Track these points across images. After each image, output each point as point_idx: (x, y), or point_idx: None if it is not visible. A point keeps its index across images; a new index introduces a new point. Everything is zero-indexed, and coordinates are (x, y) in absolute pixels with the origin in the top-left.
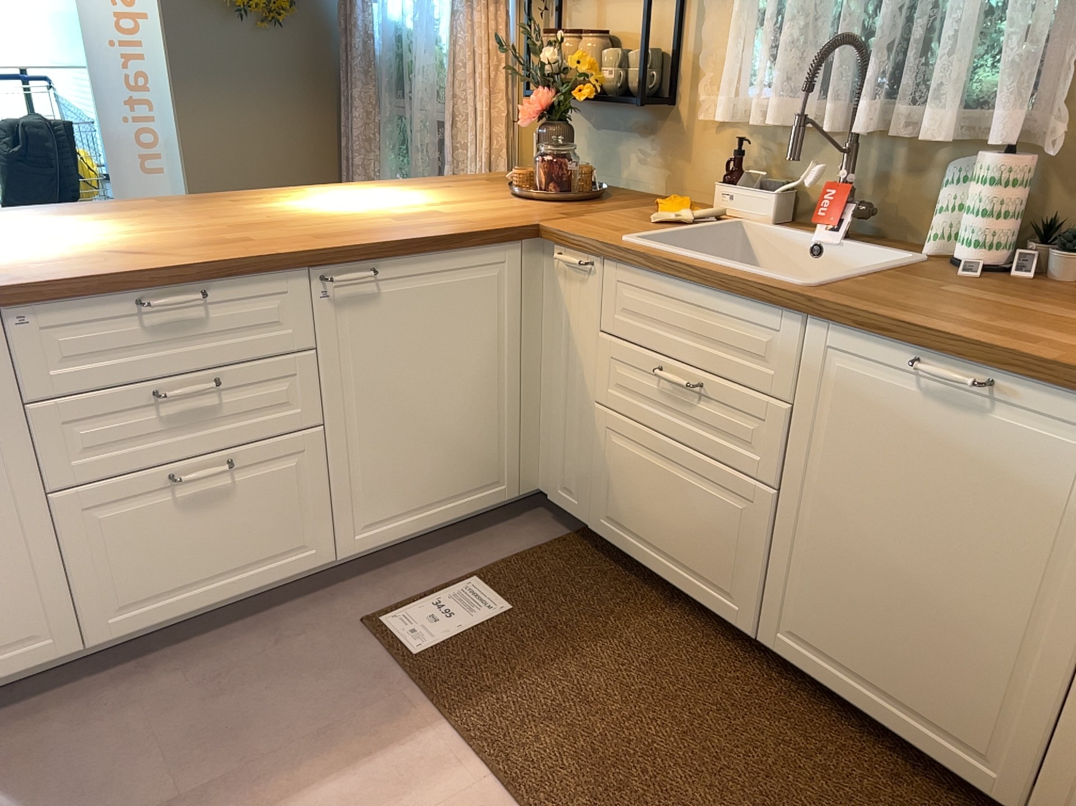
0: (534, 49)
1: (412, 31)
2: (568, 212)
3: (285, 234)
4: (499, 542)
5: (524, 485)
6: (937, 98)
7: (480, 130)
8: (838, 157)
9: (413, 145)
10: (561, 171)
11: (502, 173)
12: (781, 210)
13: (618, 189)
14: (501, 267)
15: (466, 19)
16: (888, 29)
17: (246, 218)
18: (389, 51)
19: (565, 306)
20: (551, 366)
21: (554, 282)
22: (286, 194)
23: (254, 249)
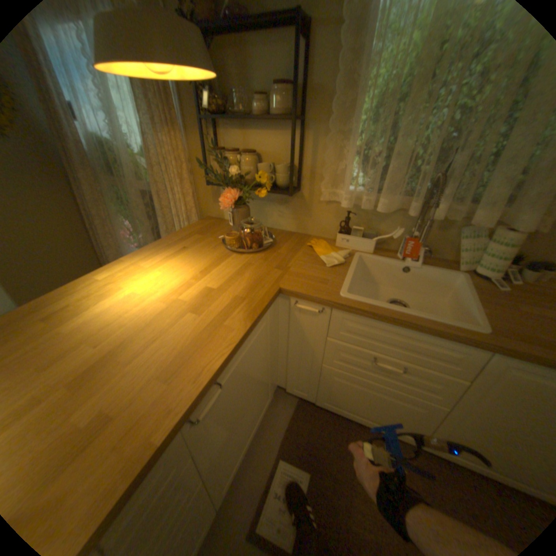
0: (220, 163)
1: (107, 138)
2: (278, 265)
3: (129, 383)
4: (274, 424)
5: (274, 390)
6: (486, 202)
7: (176, 199)
8: (403, 219)
9: (129, 204)
10: (259, 236)
11: (198, 222)
12: (376, 245)
13: (271, 229)
14: (267, 319)
15: (152, 135)
16: (446, 160)
17: (71, 355)
18: (94, 149)
19: (300, 324)
20: (287, 344)
21: (288, 310)
22: (83, 291)
23: (123, 448)
